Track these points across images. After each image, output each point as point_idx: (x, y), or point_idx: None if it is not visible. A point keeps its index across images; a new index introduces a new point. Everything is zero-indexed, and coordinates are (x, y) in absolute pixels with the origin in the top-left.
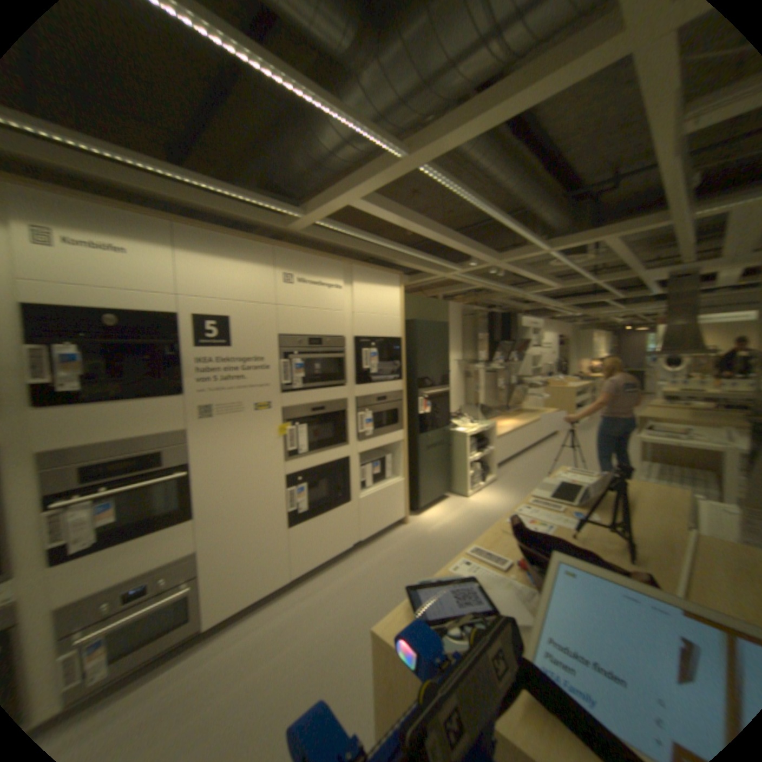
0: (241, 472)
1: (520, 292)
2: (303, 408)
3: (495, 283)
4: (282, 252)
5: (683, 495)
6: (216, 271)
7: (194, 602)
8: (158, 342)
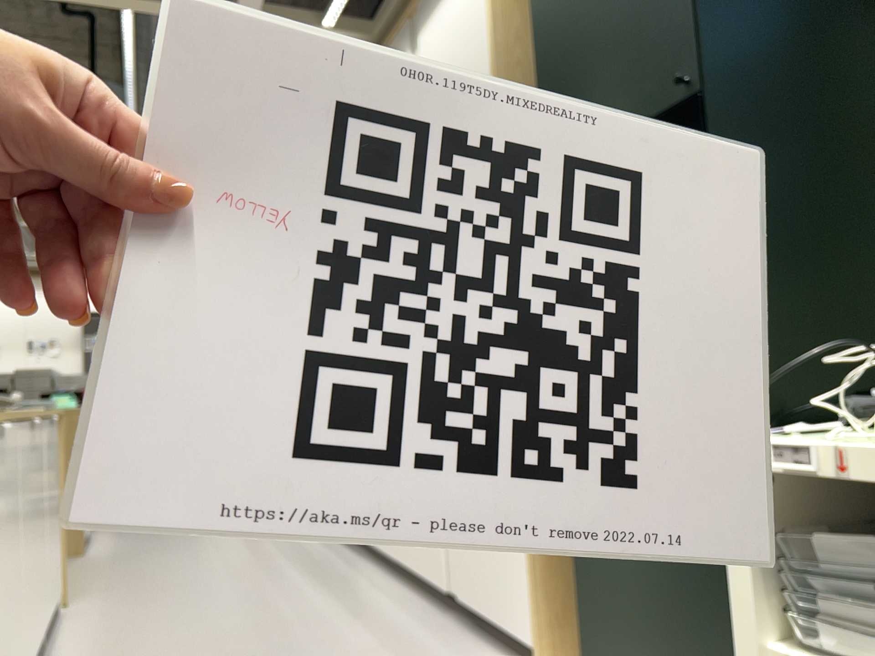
0: None
1: None
2: None
3: None
4: None
5: None
6: None
7: None
8: None
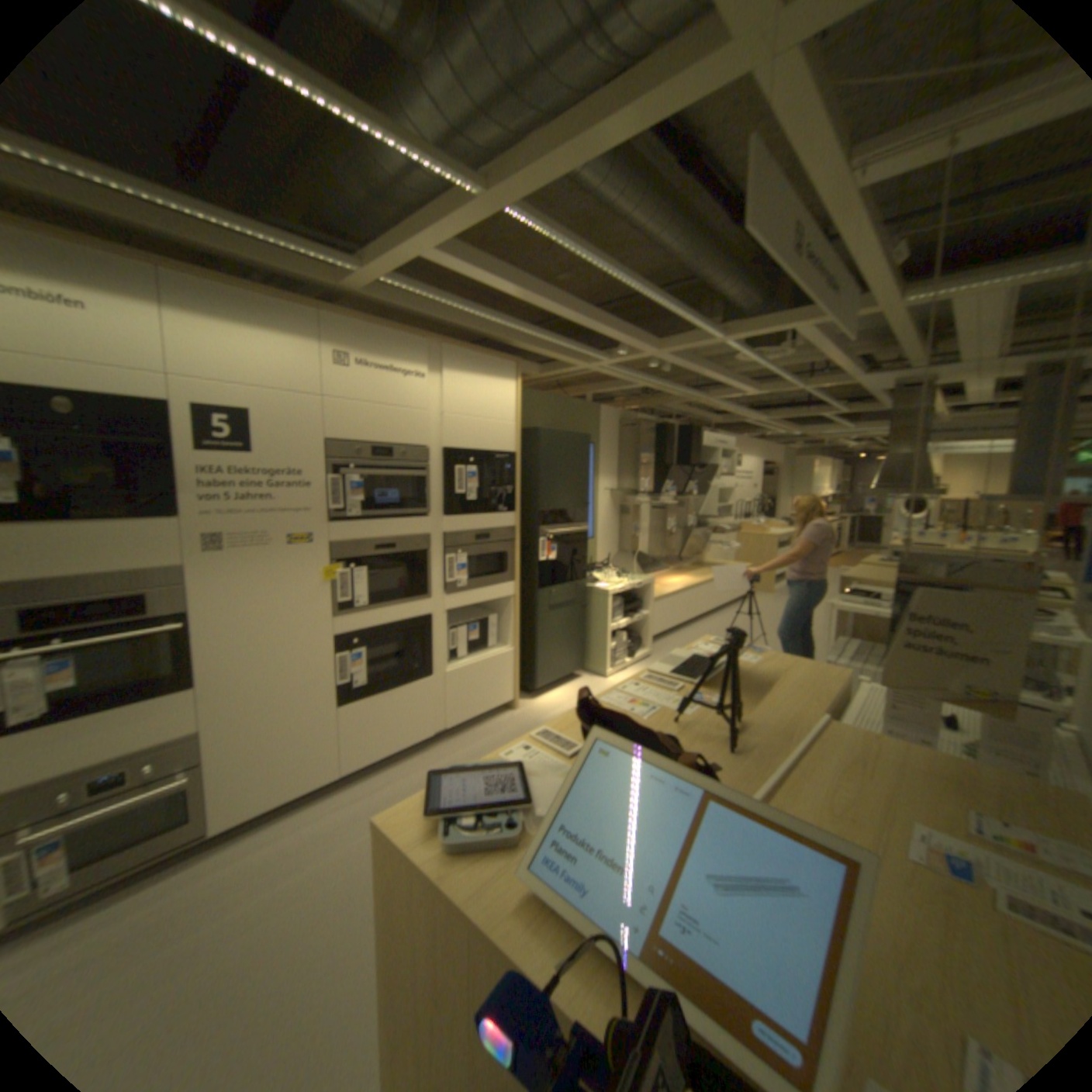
0: (262, 629)
1: (699, 397)
2: (357, 545)
3: (660, 382)
4: (327, 321)
5: (839, 676)
6: (223, 344)
7: (190, 801)
8: (129, 441)
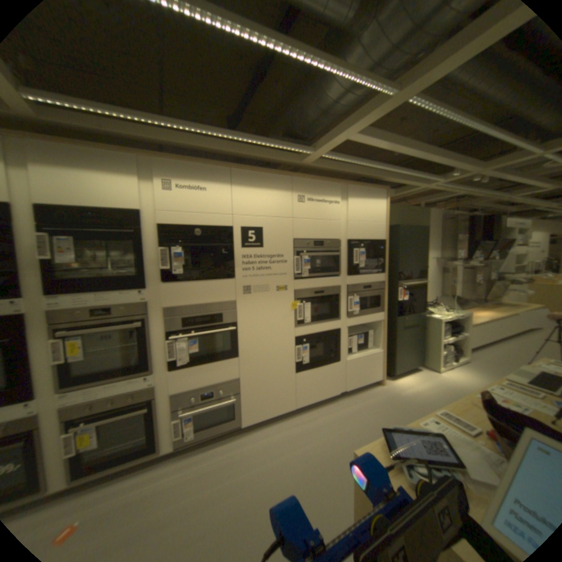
0: (266, 331)
1: (505, 195)
2: (307, 291)
3: (478, 189)
4: (296, 180)
5: None
6: (254, 197)
7: (237, 409)
8: (221, 244)
